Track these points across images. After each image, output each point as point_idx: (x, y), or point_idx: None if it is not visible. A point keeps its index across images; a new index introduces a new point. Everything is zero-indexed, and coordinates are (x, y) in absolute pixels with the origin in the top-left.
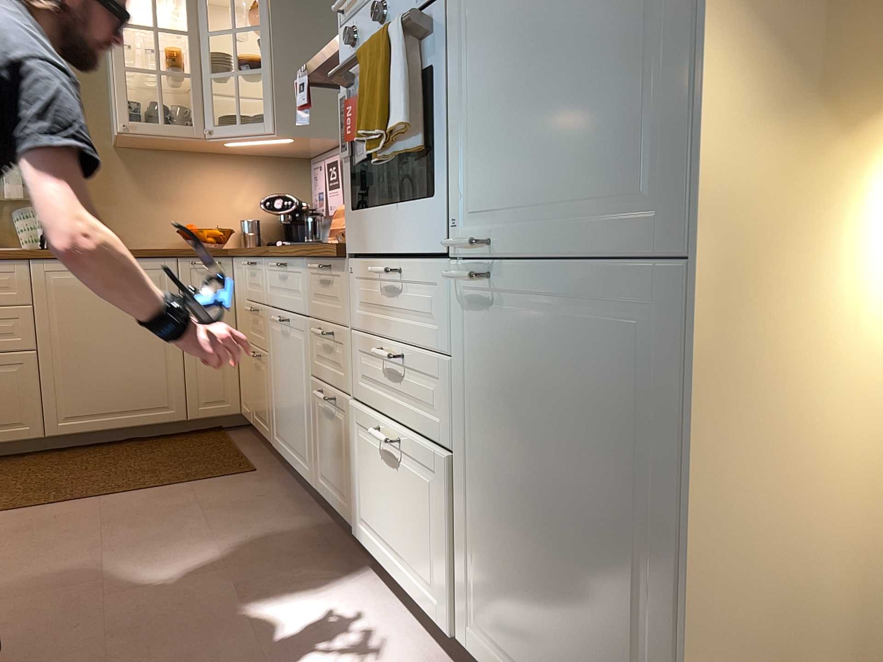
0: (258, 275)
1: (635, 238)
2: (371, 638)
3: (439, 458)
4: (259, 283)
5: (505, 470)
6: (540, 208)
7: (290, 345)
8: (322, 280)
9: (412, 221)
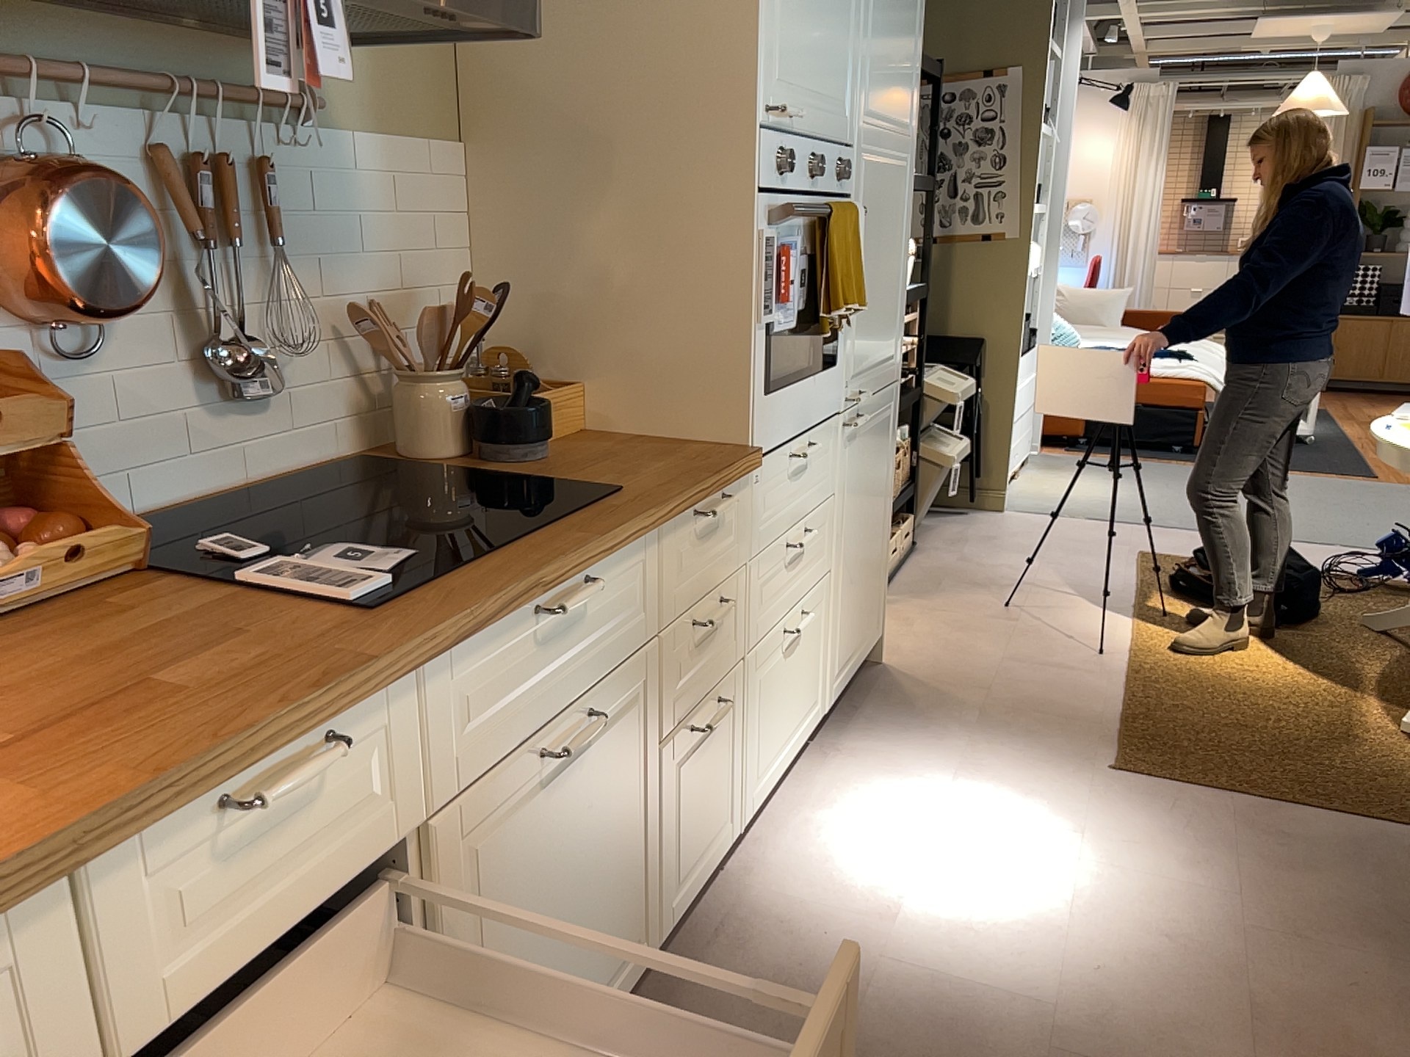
0: (359, 765)
1: (891, 374)
2: (830, 804)
3: (822, 588)
4: (361, 797)
5: (853, 540)
6: (873, 365)
7: (585, 773)
8: (704, 532)
9: (821, 390)
